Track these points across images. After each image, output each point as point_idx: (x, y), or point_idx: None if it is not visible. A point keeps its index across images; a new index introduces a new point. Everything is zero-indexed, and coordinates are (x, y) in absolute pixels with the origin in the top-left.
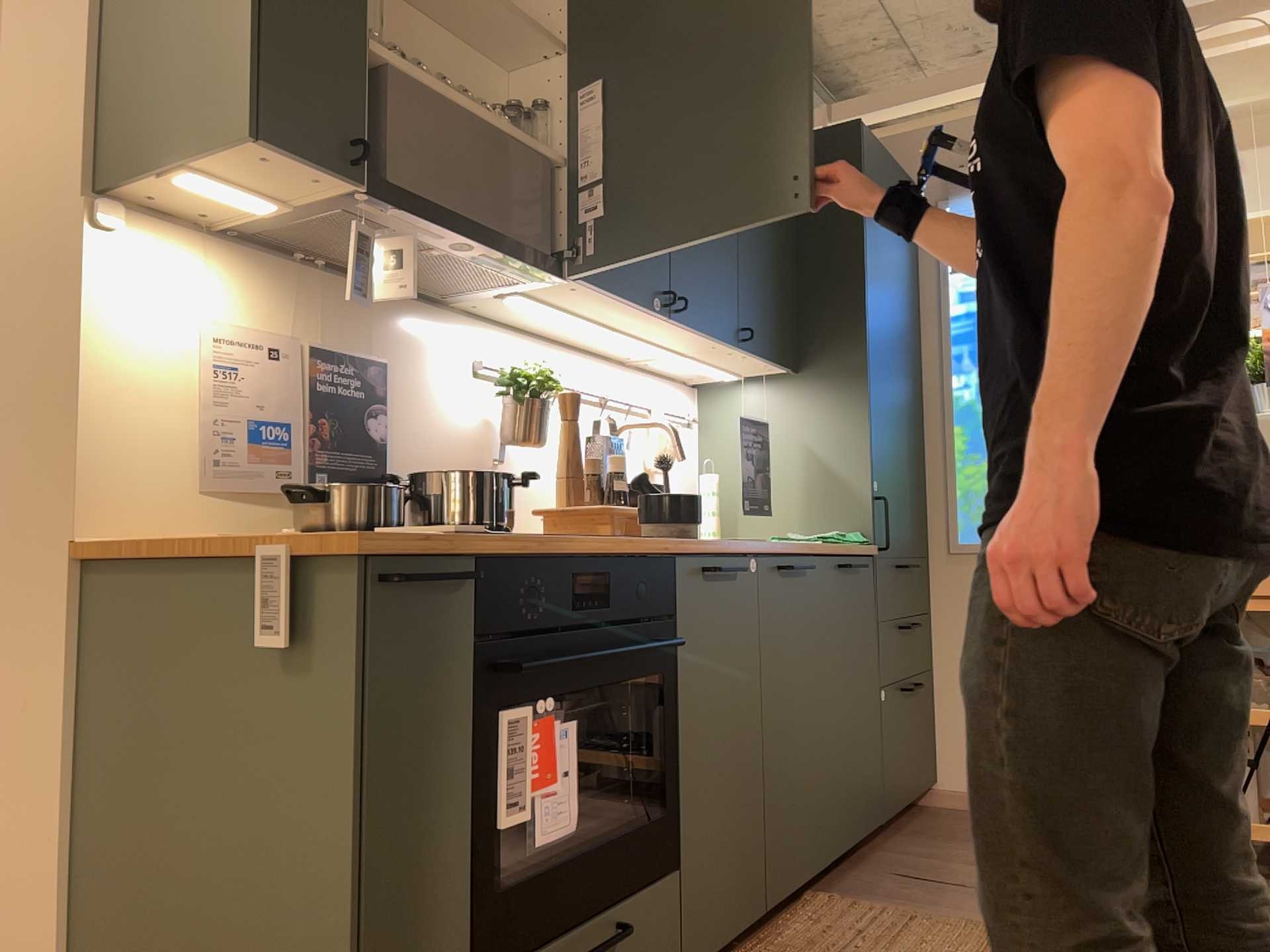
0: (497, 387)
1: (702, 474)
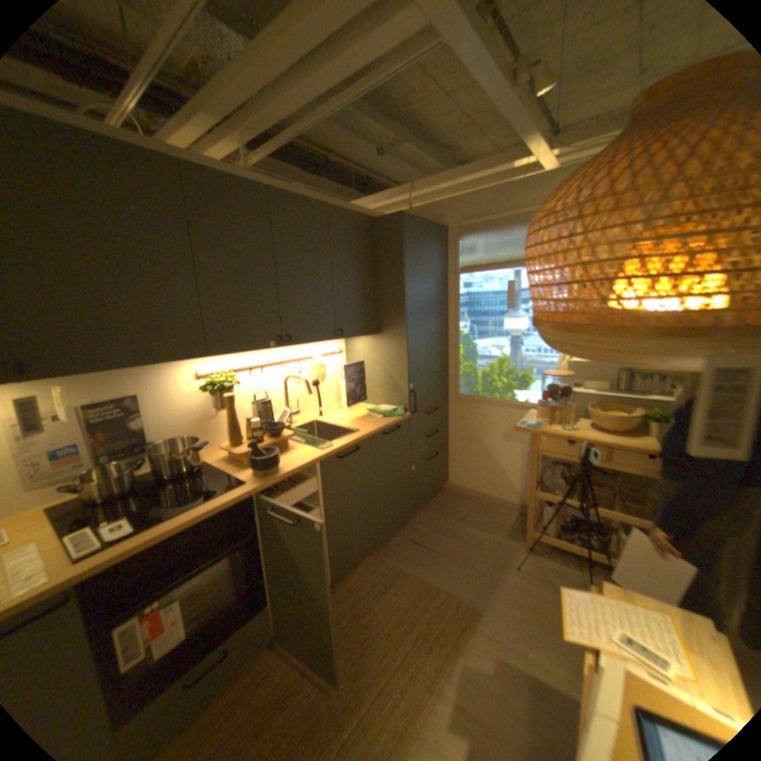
0: (202, 389)
1: (341, 378)
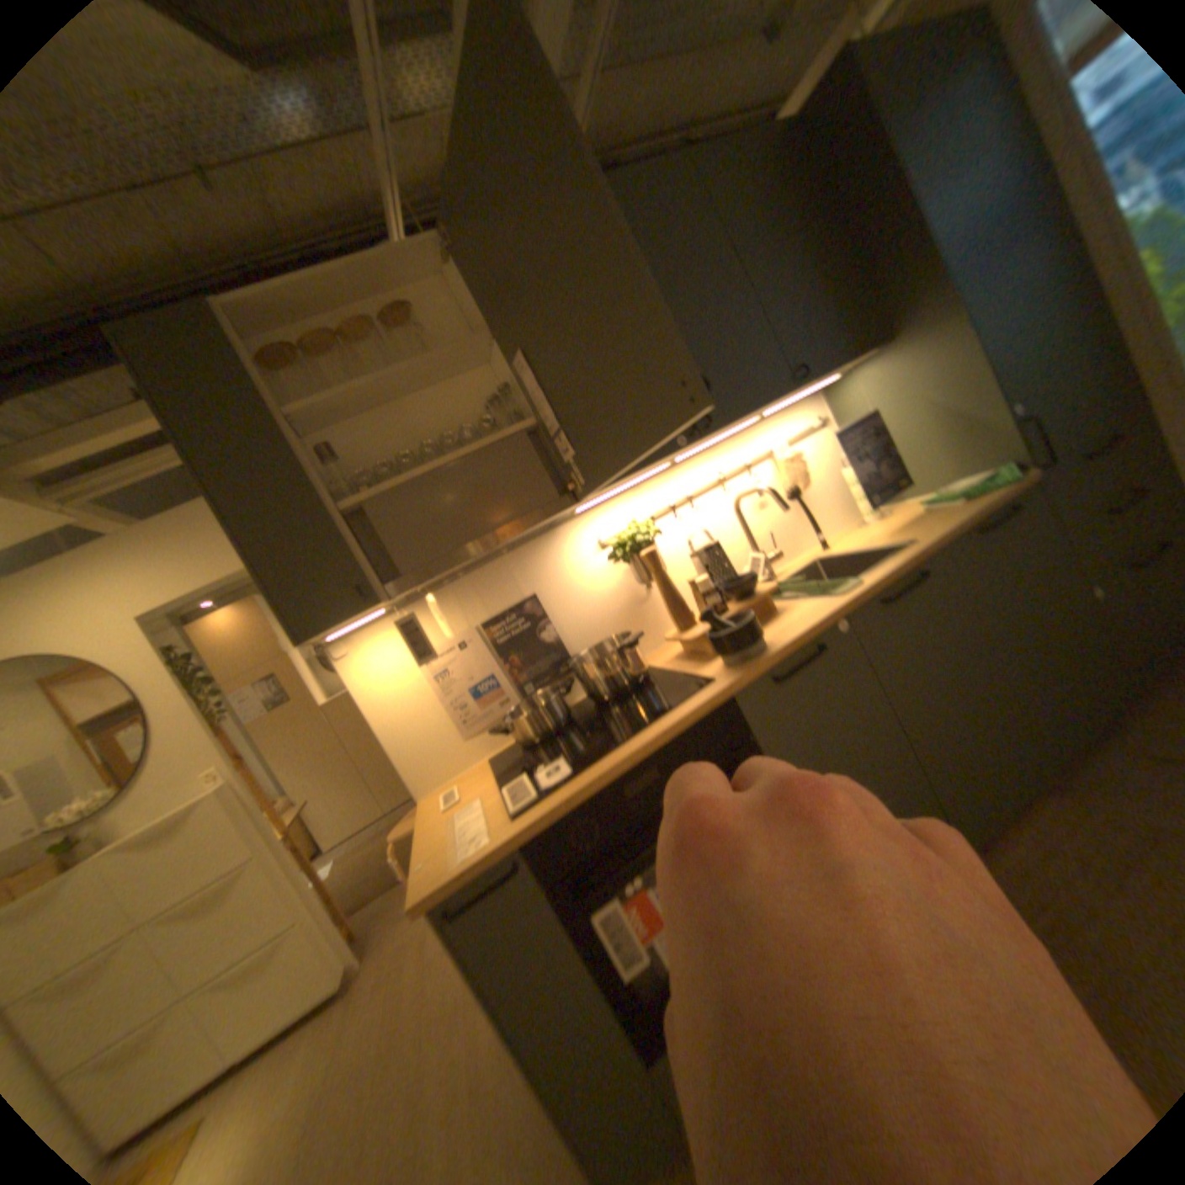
0: (611, 556)
1: (842, 464)
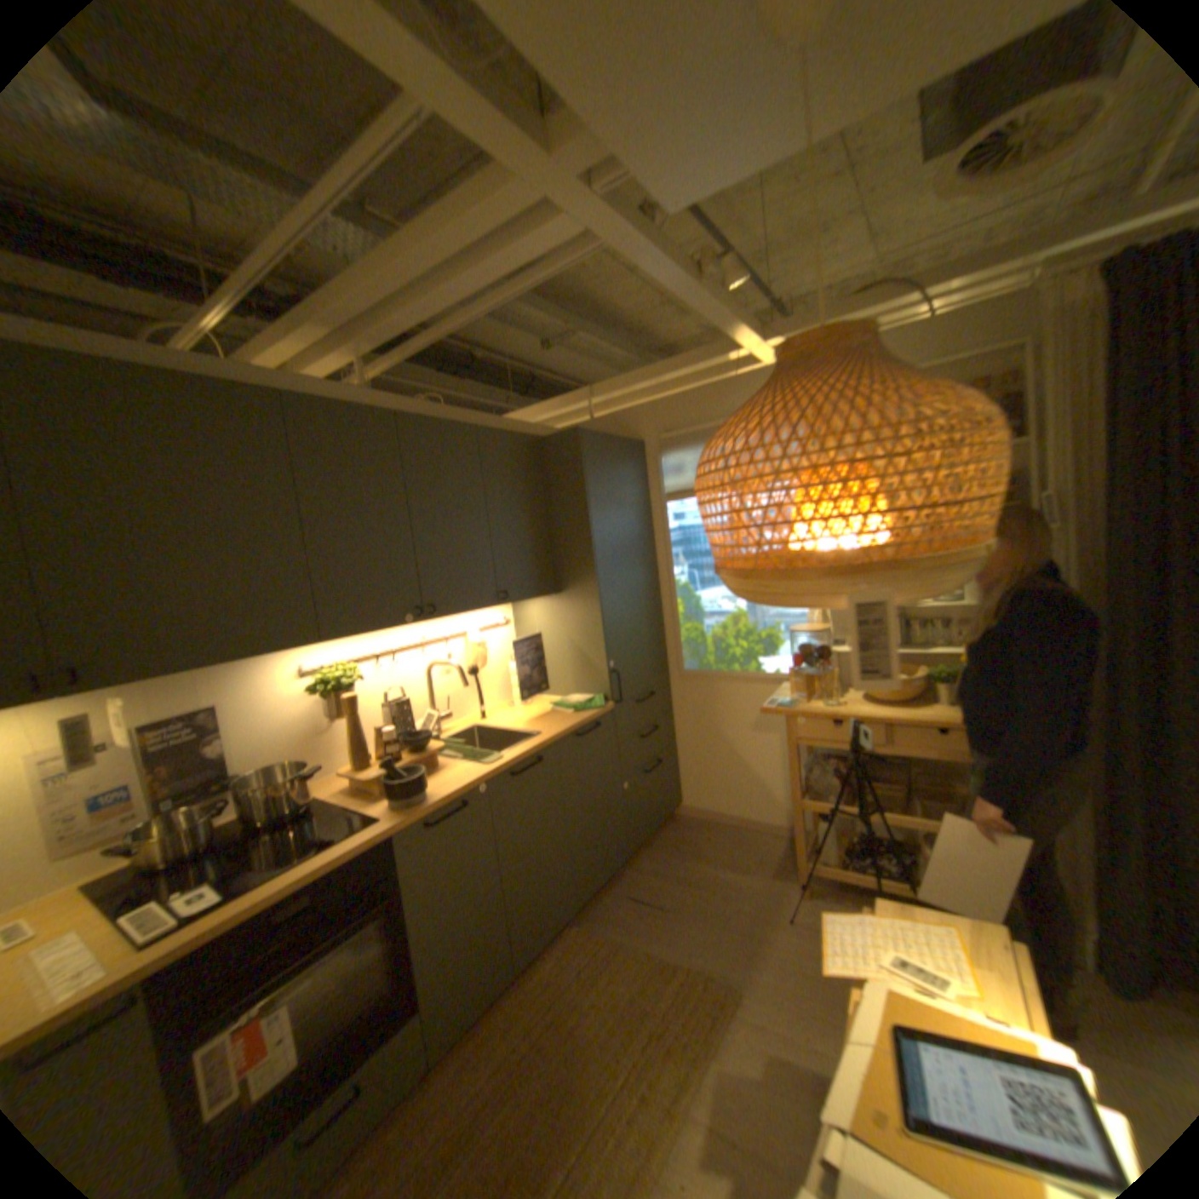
0: (310, 691)
1: (510, 660)
